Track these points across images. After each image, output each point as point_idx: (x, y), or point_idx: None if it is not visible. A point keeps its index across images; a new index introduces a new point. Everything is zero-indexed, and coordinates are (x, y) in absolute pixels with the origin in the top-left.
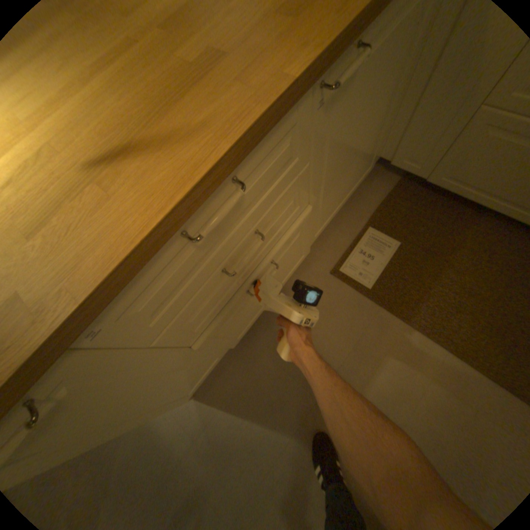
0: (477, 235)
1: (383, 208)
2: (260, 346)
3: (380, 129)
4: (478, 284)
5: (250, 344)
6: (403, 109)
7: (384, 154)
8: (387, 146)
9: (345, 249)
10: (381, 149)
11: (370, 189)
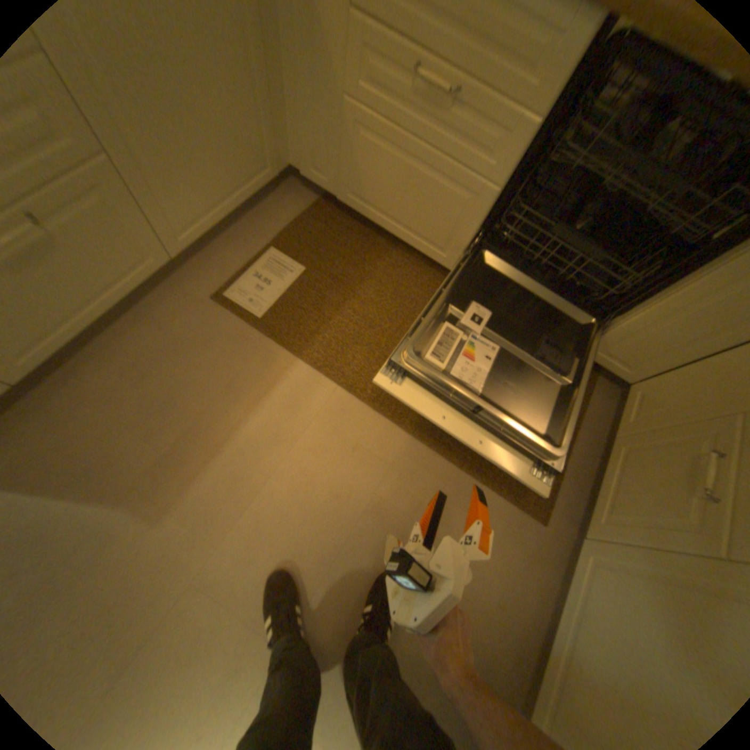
0: (386, 266)
1: (291, 228)
2: (81, 392)
3: (243, 100)
4: (379, 315)
5: (64, 390)
6: (286, 93)
7: (291, 159)
8: (290, 148)
9: (236, 270)
10: (282, 149)
11: (280, 205)
